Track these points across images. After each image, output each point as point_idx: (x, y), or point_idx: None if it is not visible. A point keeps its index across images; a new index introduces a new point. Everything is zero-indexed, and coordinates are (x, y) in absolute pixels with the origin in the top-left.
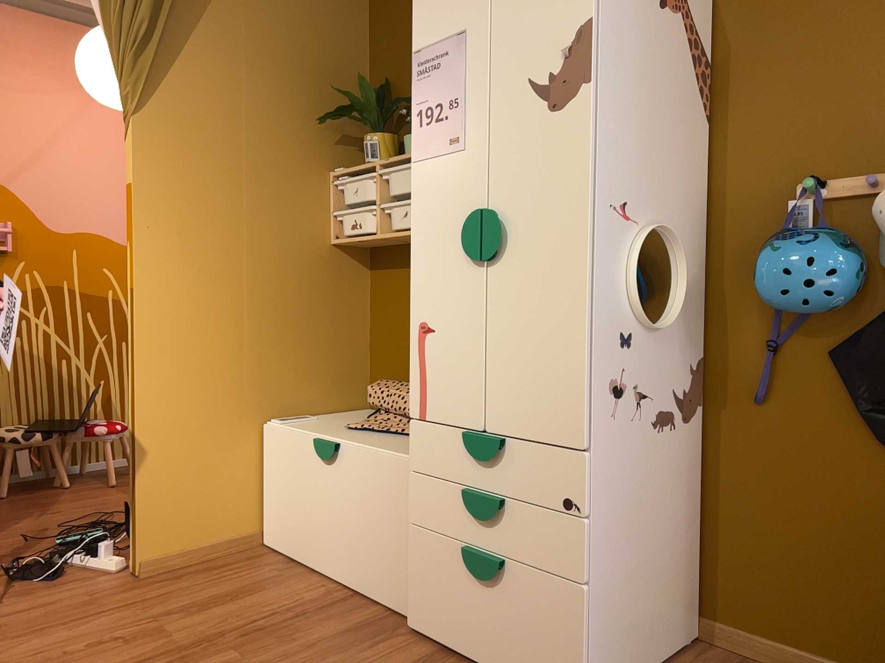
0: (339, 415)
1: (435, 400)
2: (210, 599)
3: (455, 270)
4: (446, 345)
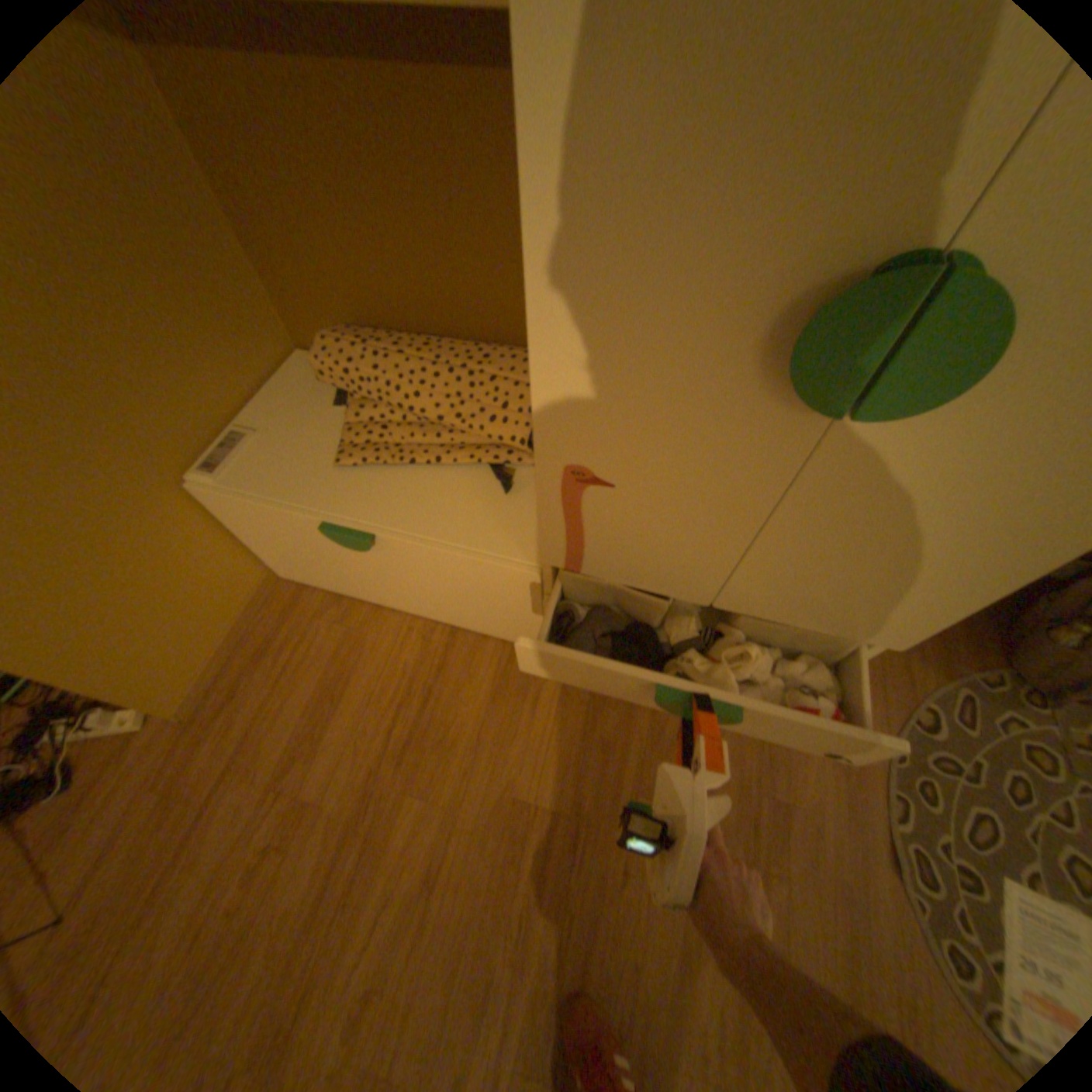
0: (272, 395)
1: (607, 561)
2: (308, 716)
3: (712, 398)
4: (646, 512)
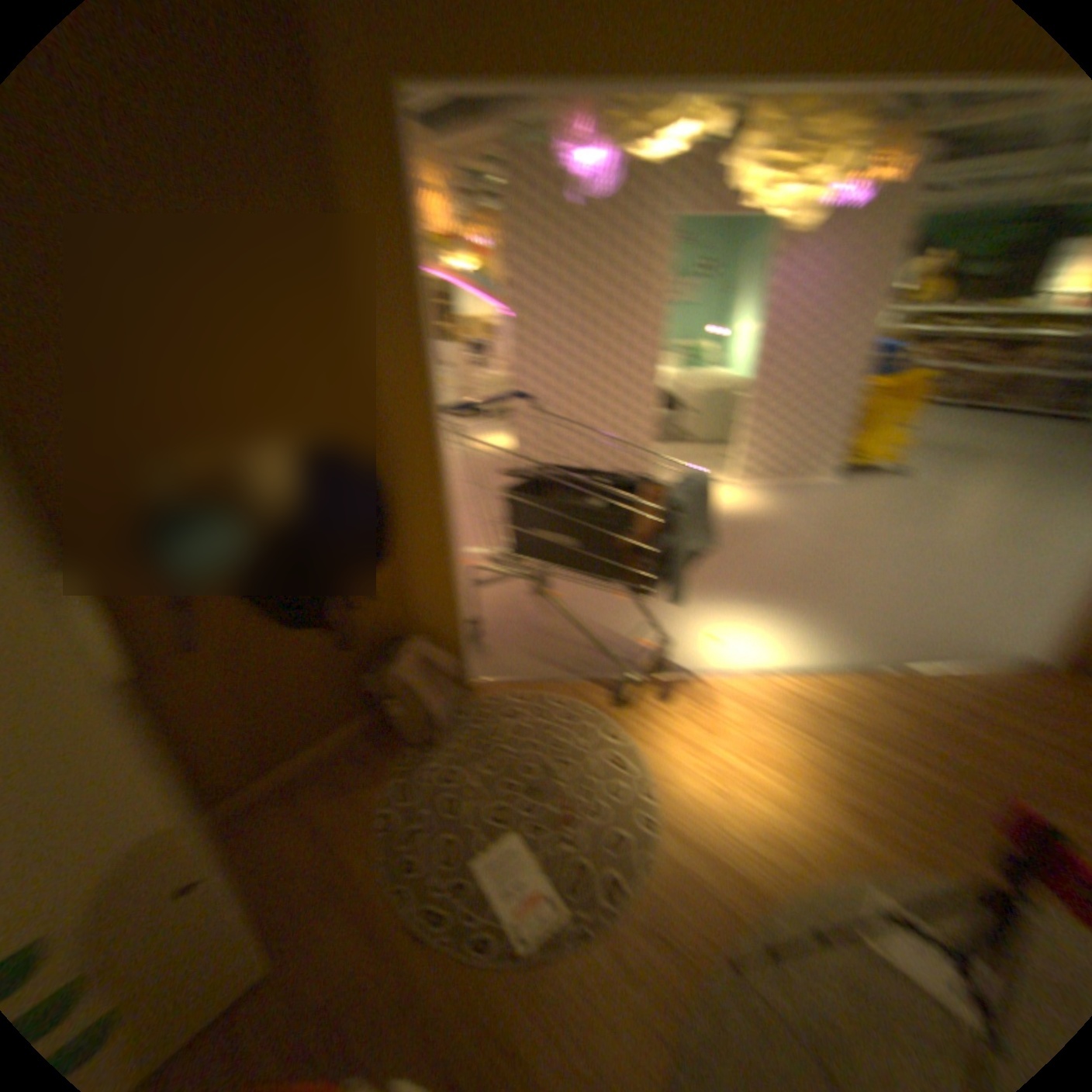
0: None
1: None
2: None
3: None
4: None
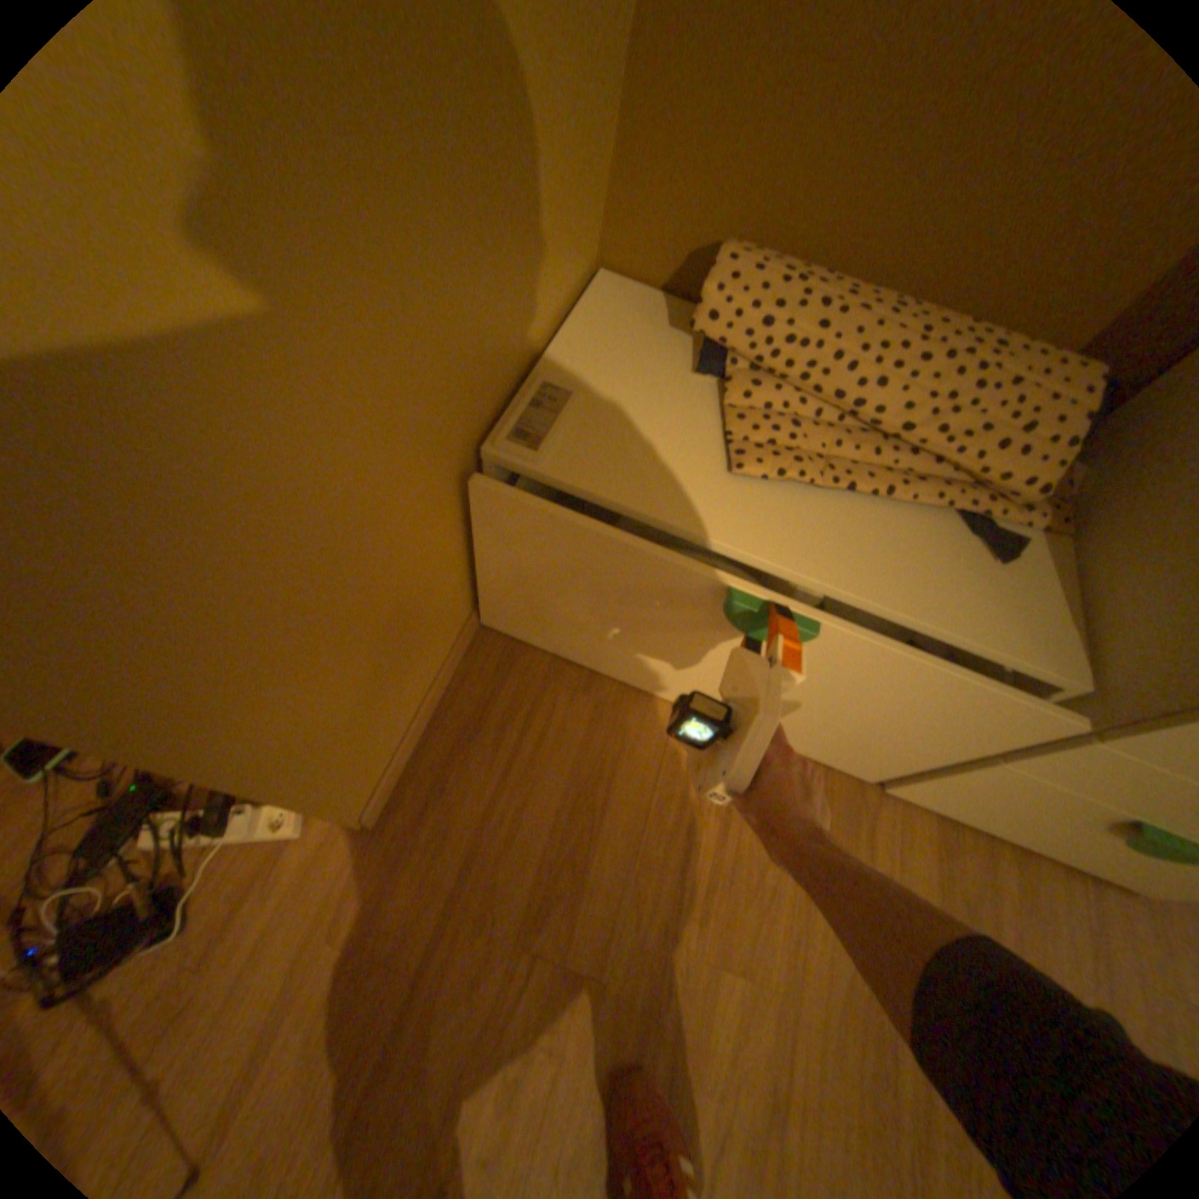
0: (587, 332)
1: None
2: (560, 832)
3: None
4: None
